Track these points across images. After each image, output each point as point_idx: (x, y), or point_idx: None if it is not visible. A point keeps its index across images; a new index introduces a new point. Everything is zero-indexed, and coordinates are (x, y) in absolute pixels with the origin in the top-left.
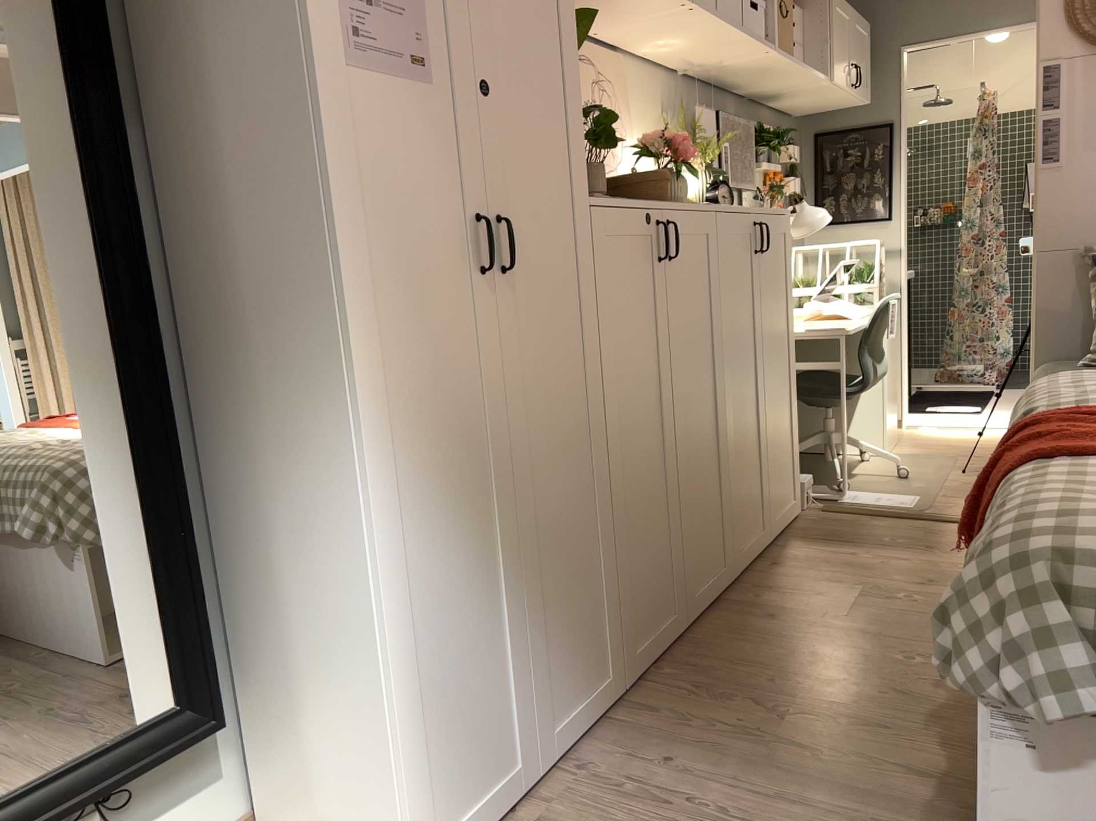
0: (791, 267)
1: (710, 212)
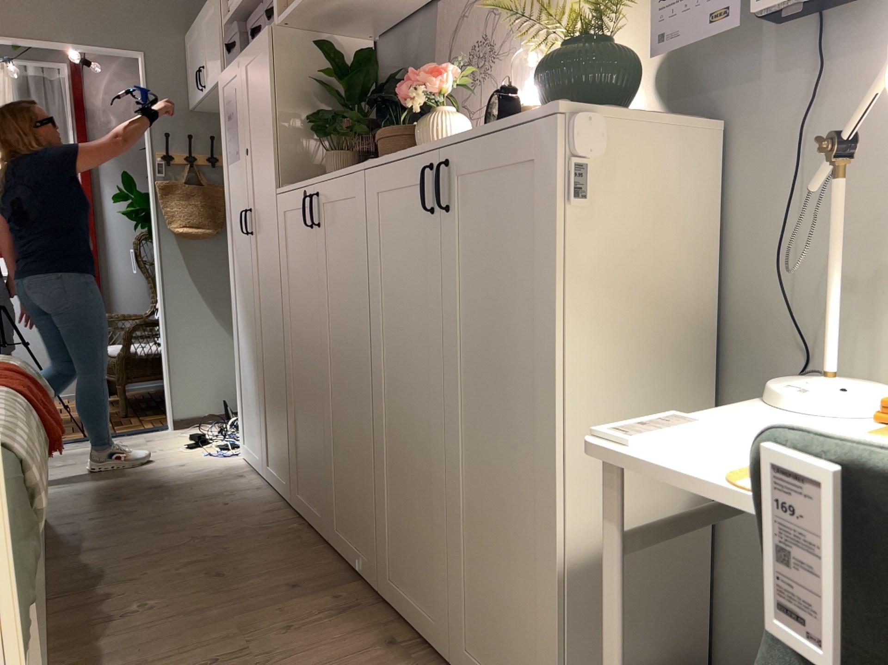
0: (556, 240)
1: (355, 174)
